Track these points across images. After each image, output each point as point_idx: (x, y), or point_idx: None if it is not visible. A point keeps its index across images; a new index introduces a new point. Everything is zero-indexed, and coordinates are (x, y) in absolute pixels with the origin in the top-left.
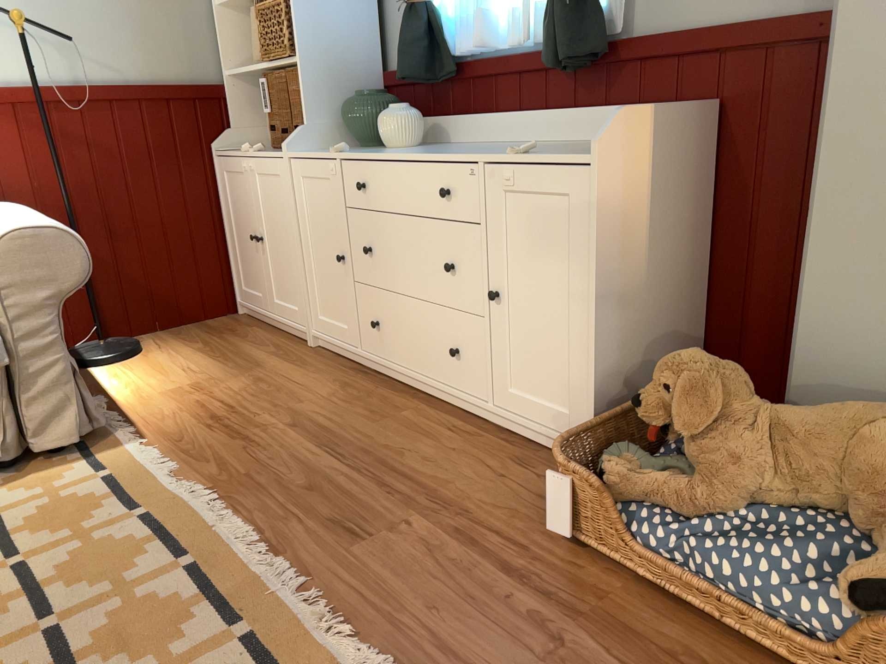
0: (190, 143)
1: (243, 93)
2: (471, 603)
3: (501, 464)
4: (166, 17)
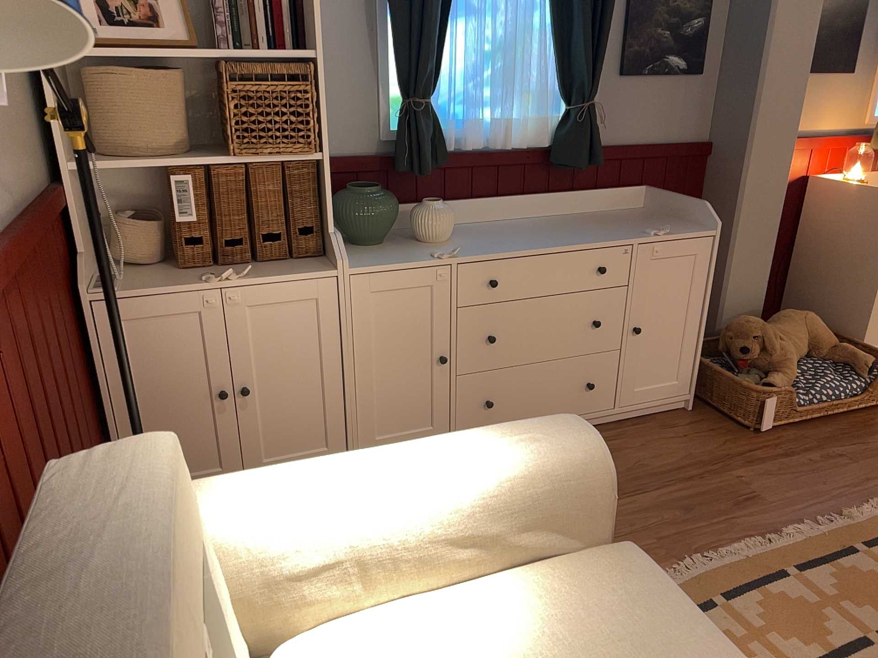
0: (62, 291)
1: (77, 193)
2: (816, 472)
3: (669, 433)
4: (6, 77)
